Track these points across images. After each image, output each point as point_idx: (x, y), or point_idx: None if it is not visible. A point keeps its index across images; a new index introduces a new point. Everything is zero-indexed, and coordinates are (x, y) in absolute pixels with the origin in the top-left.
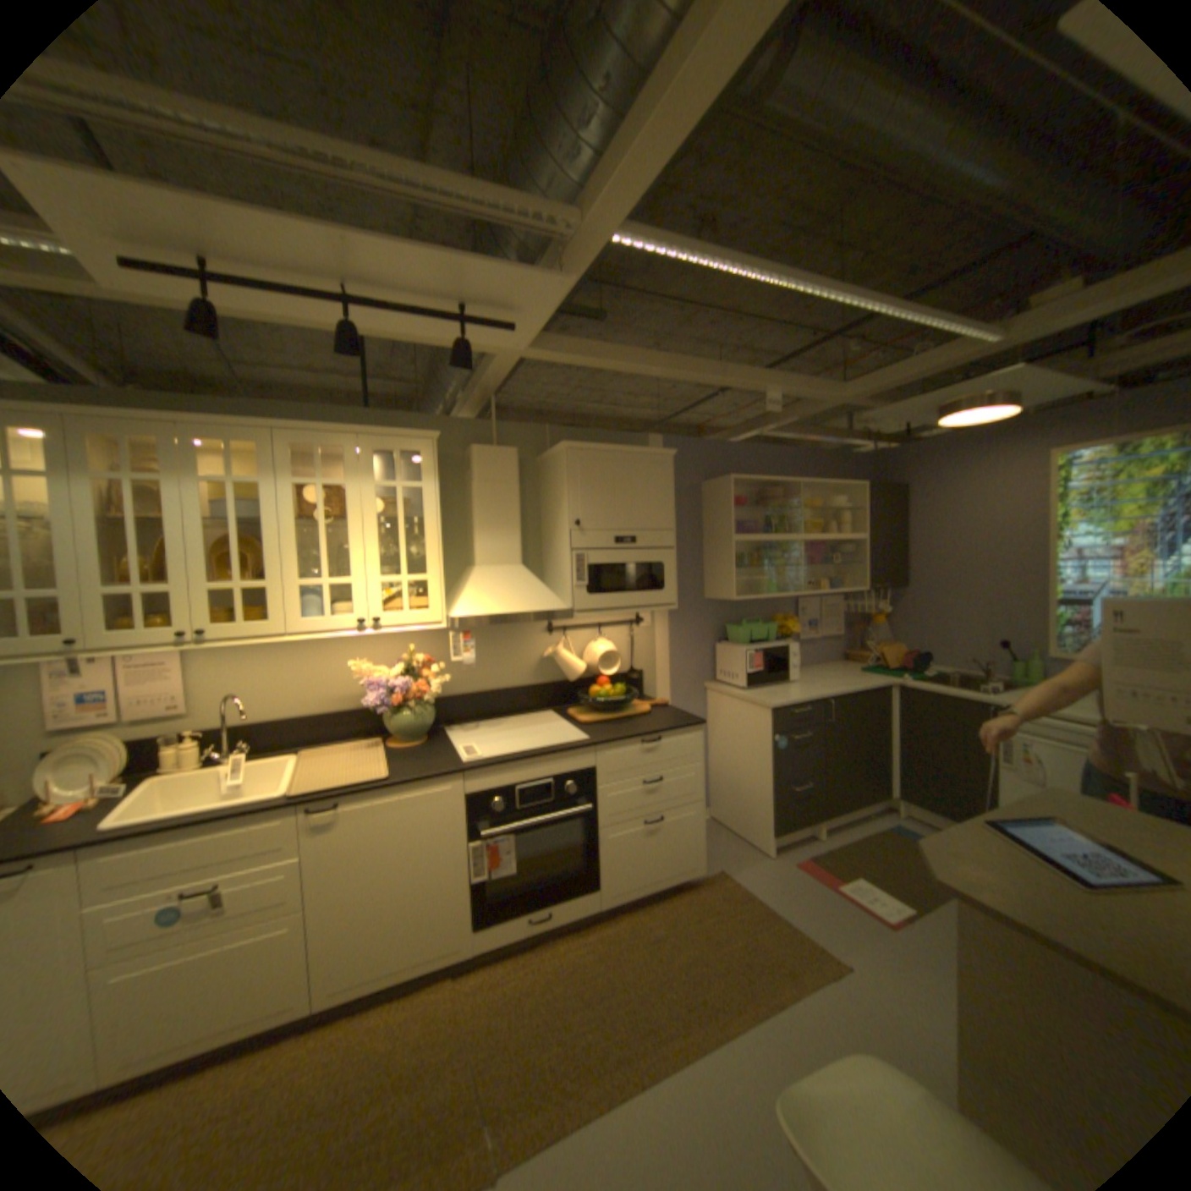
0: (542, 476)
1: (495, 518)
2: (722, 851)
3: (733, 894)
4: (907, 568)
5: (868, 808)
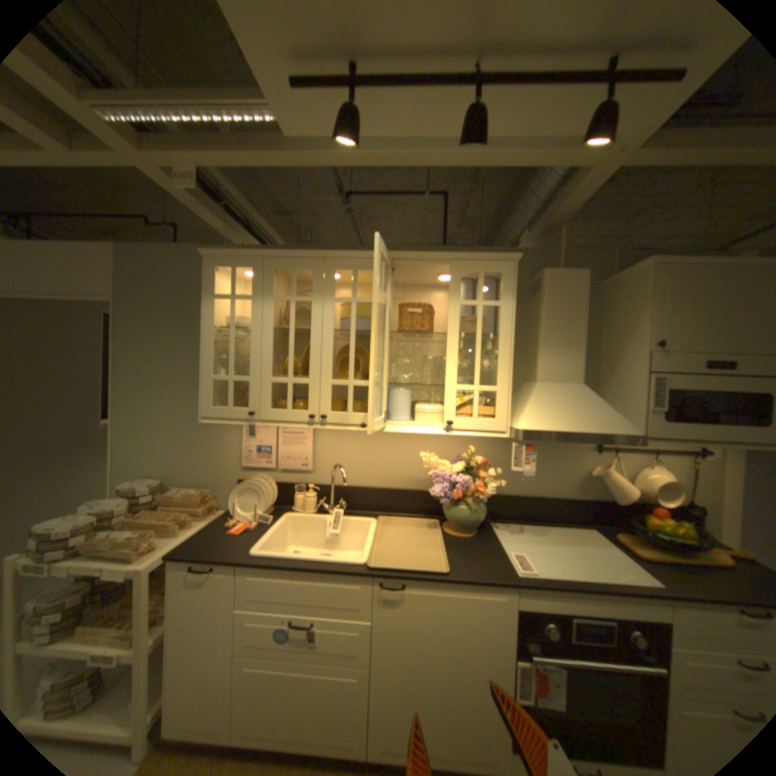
0: (607, 299)
1: (560, 337)
2: None
3: None
4: None
5: None
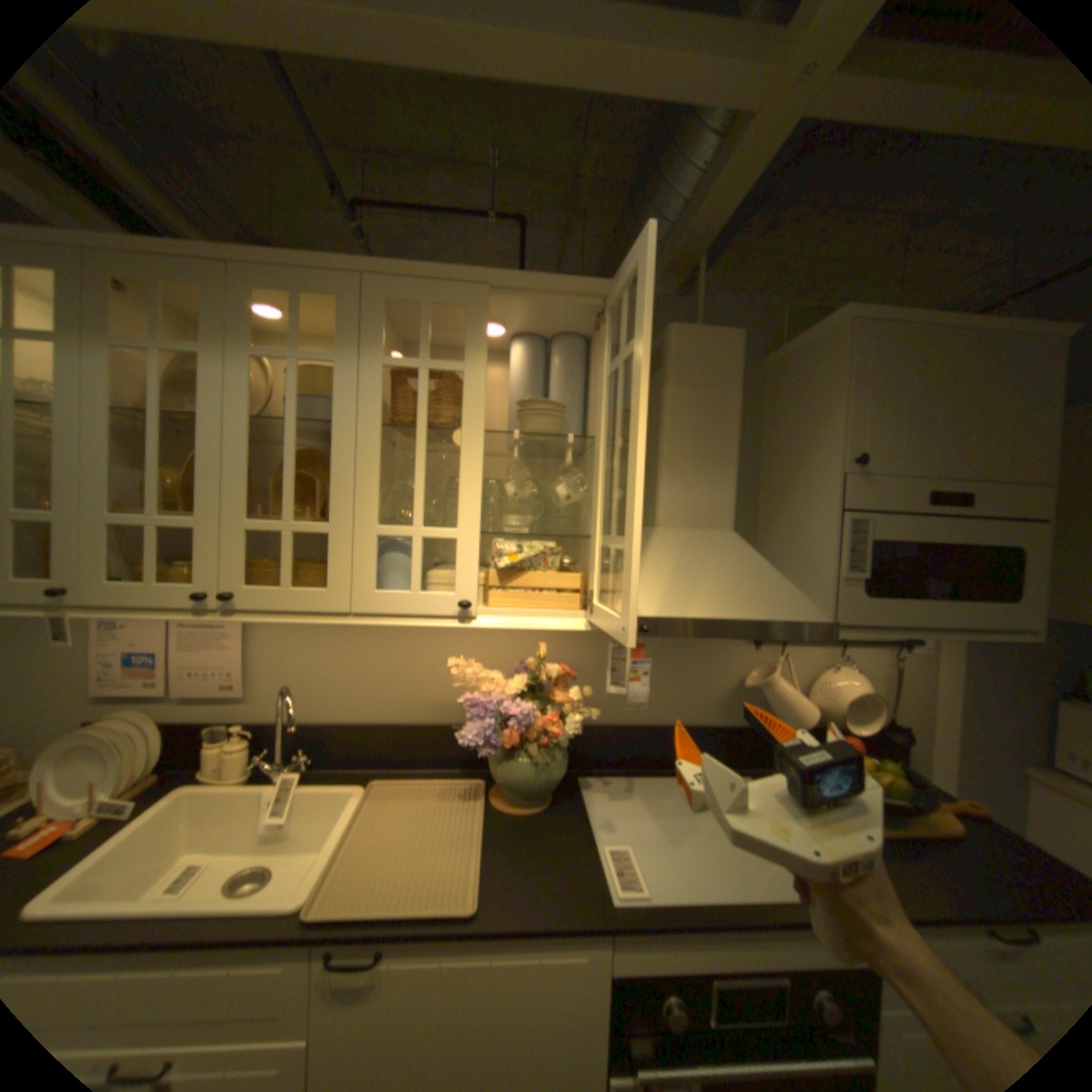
0: (771, 388)
1: (696, 447)
2: None
3: None
4: None
5: None
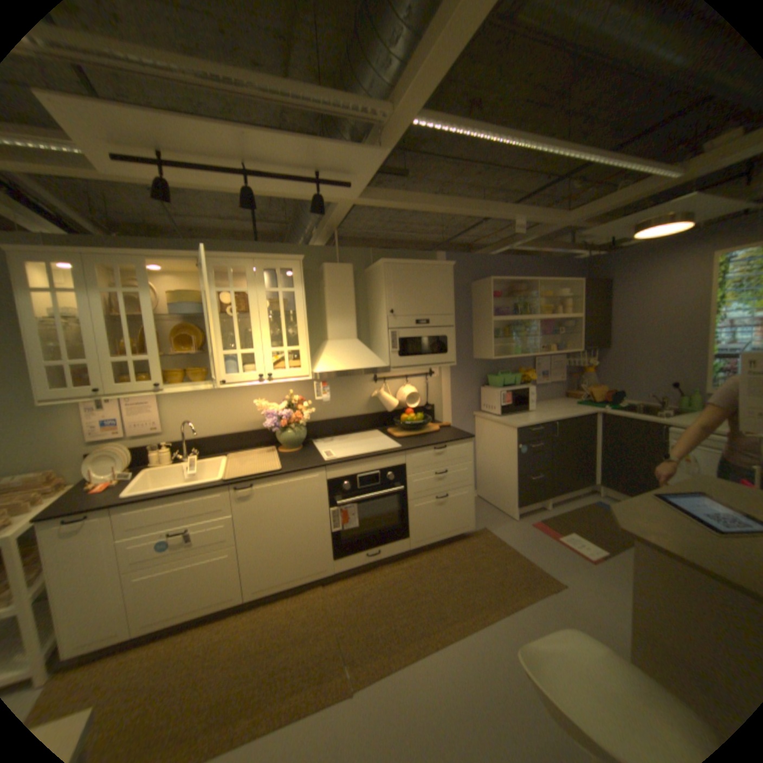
0: (368, 282)
1: (339, 310)
2: (485, 516)
3: (492, 541)
4: (609, 336)
5: (580, 490)
